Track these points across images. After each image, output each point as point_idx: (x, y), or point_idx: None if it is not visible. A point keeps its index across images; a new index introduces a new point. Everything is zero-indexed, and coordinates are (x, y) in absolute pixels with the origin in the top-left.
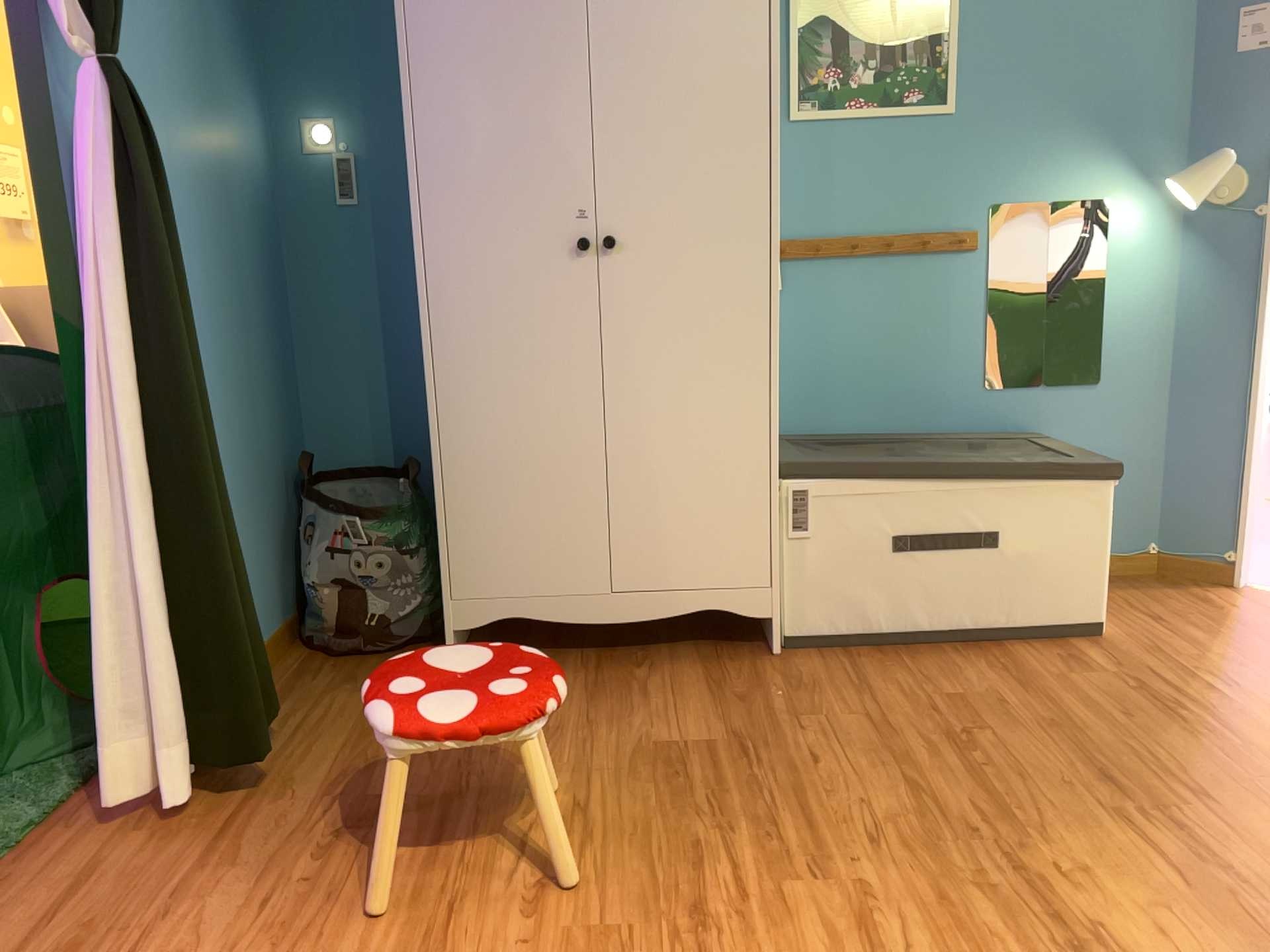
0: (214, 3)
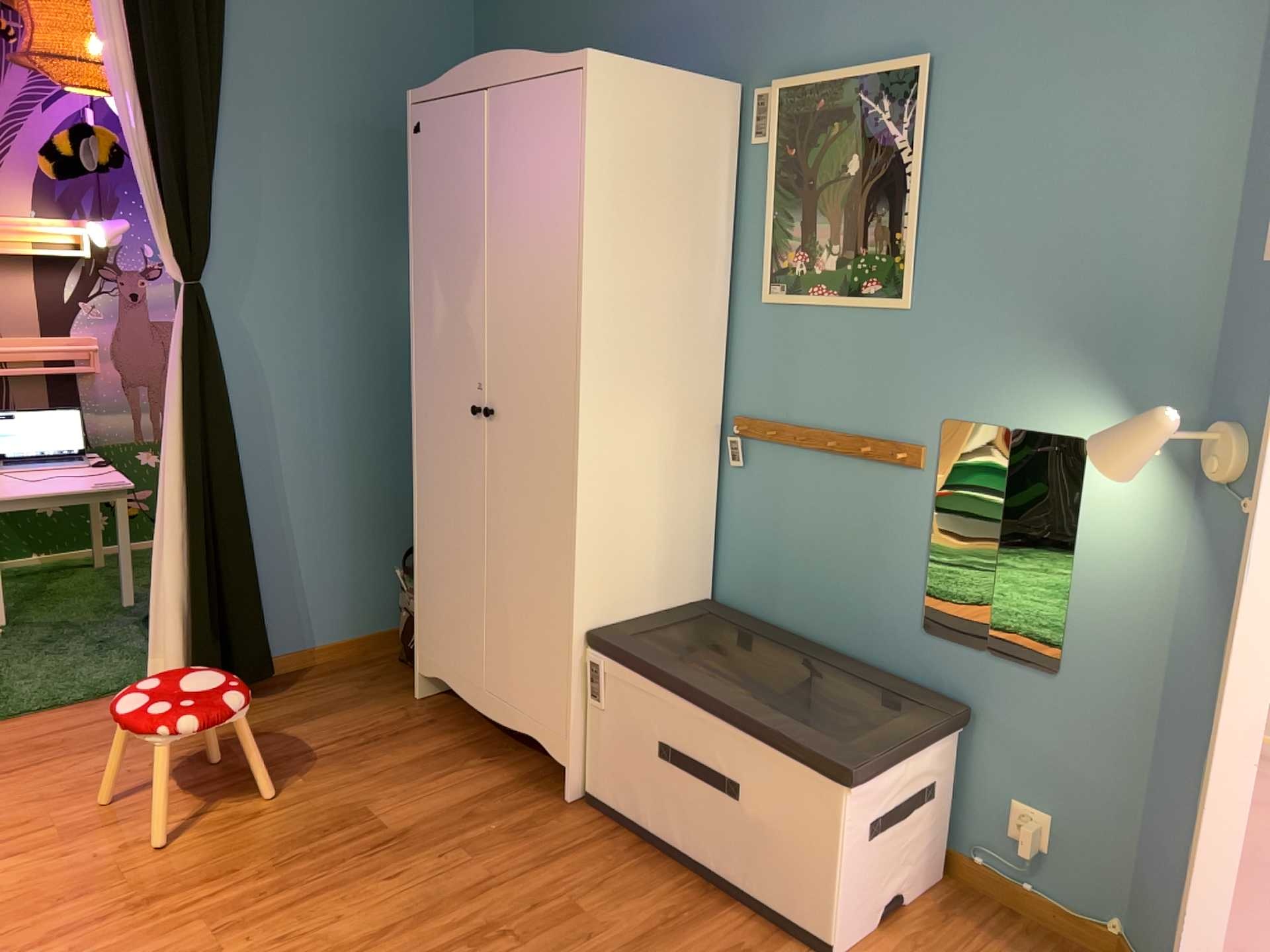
0: (395, 201)
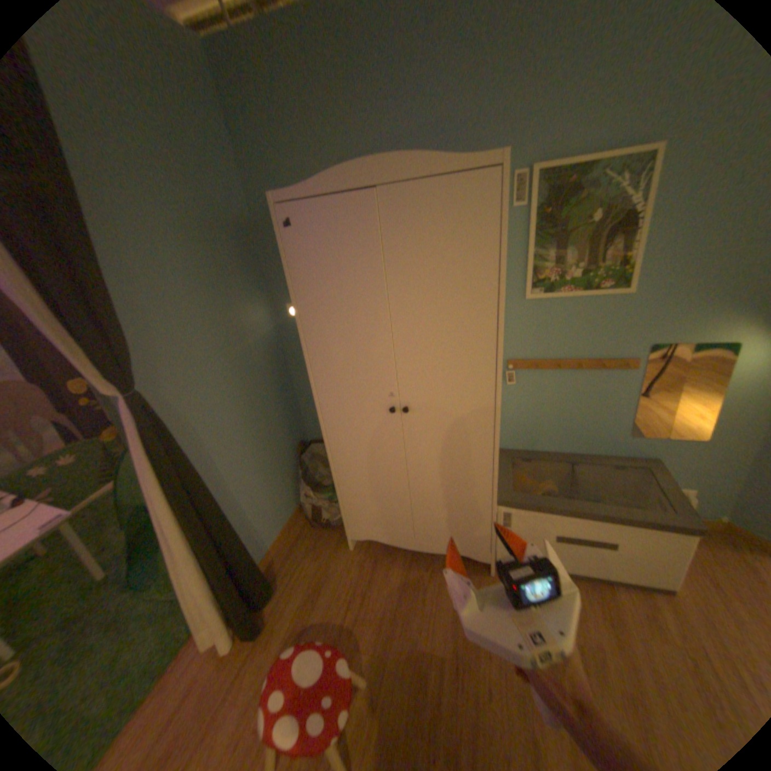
0: (225, 273)
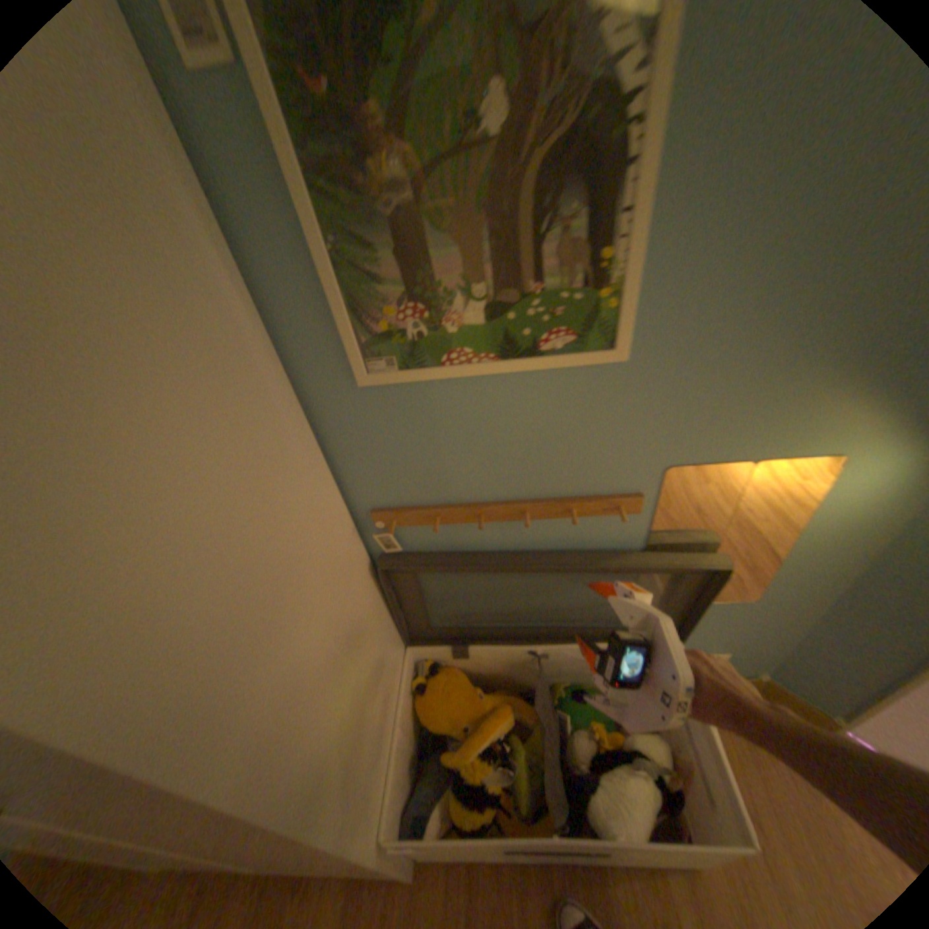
0: None
